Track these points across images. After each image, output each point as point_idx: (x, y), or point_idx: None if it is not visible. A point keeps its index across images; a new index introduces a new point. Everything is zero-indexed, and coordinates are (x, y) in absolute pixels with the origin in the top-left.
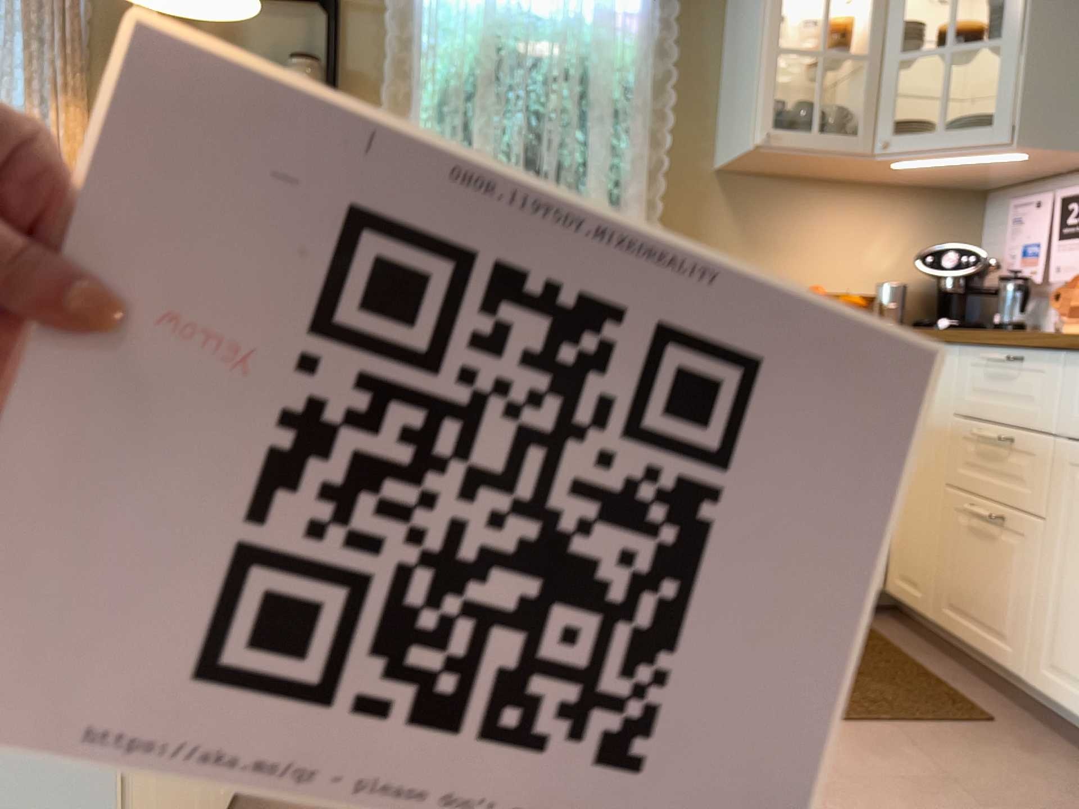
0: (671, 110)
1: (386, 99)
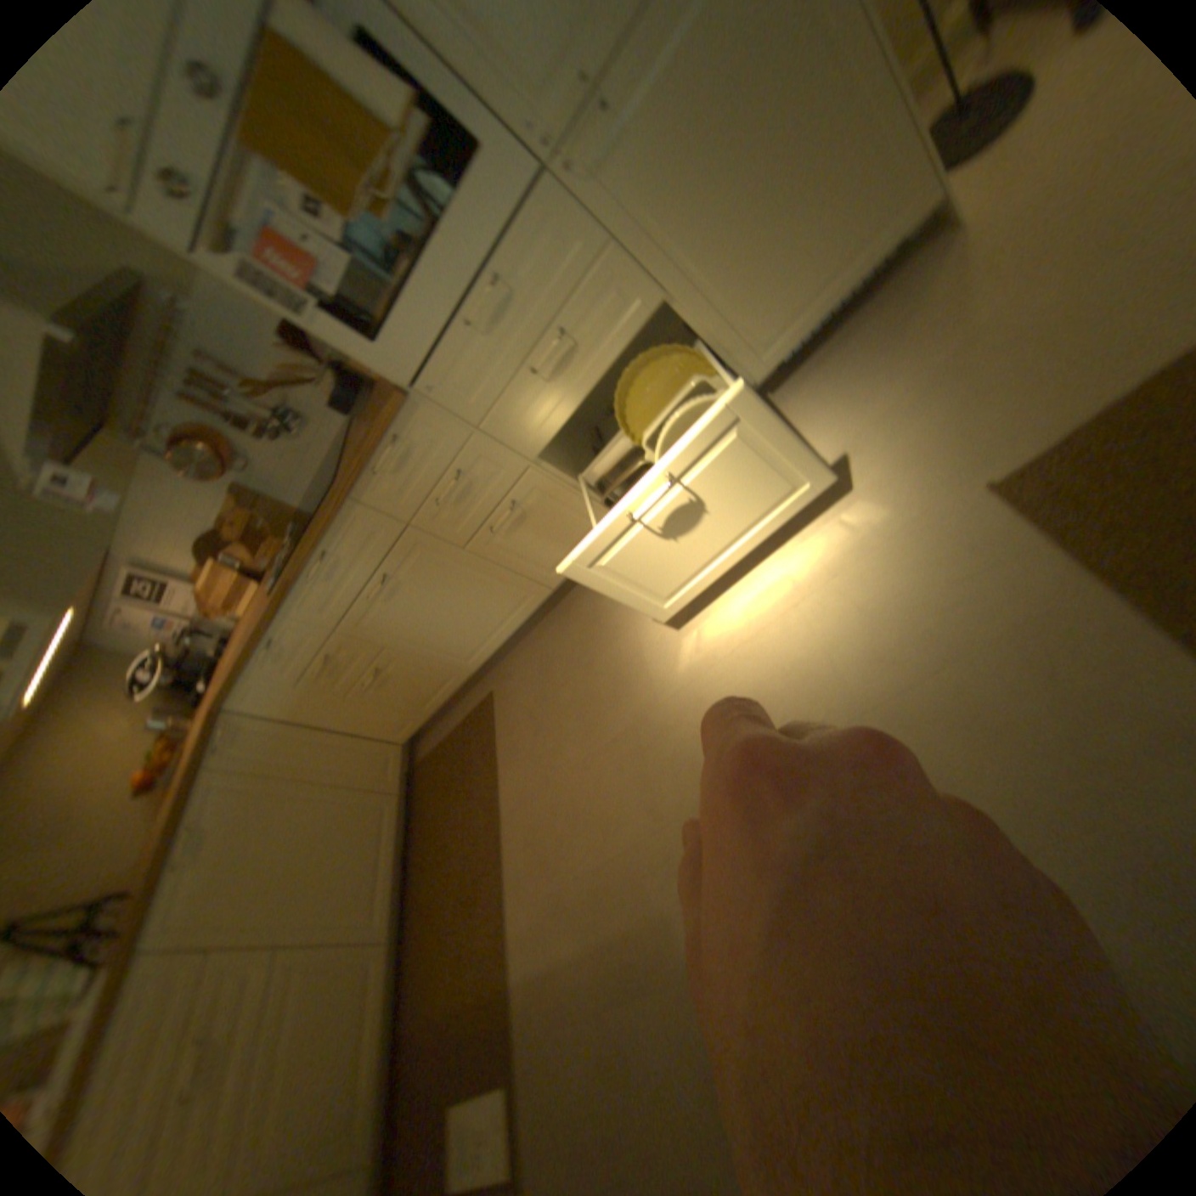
0: None
1: None
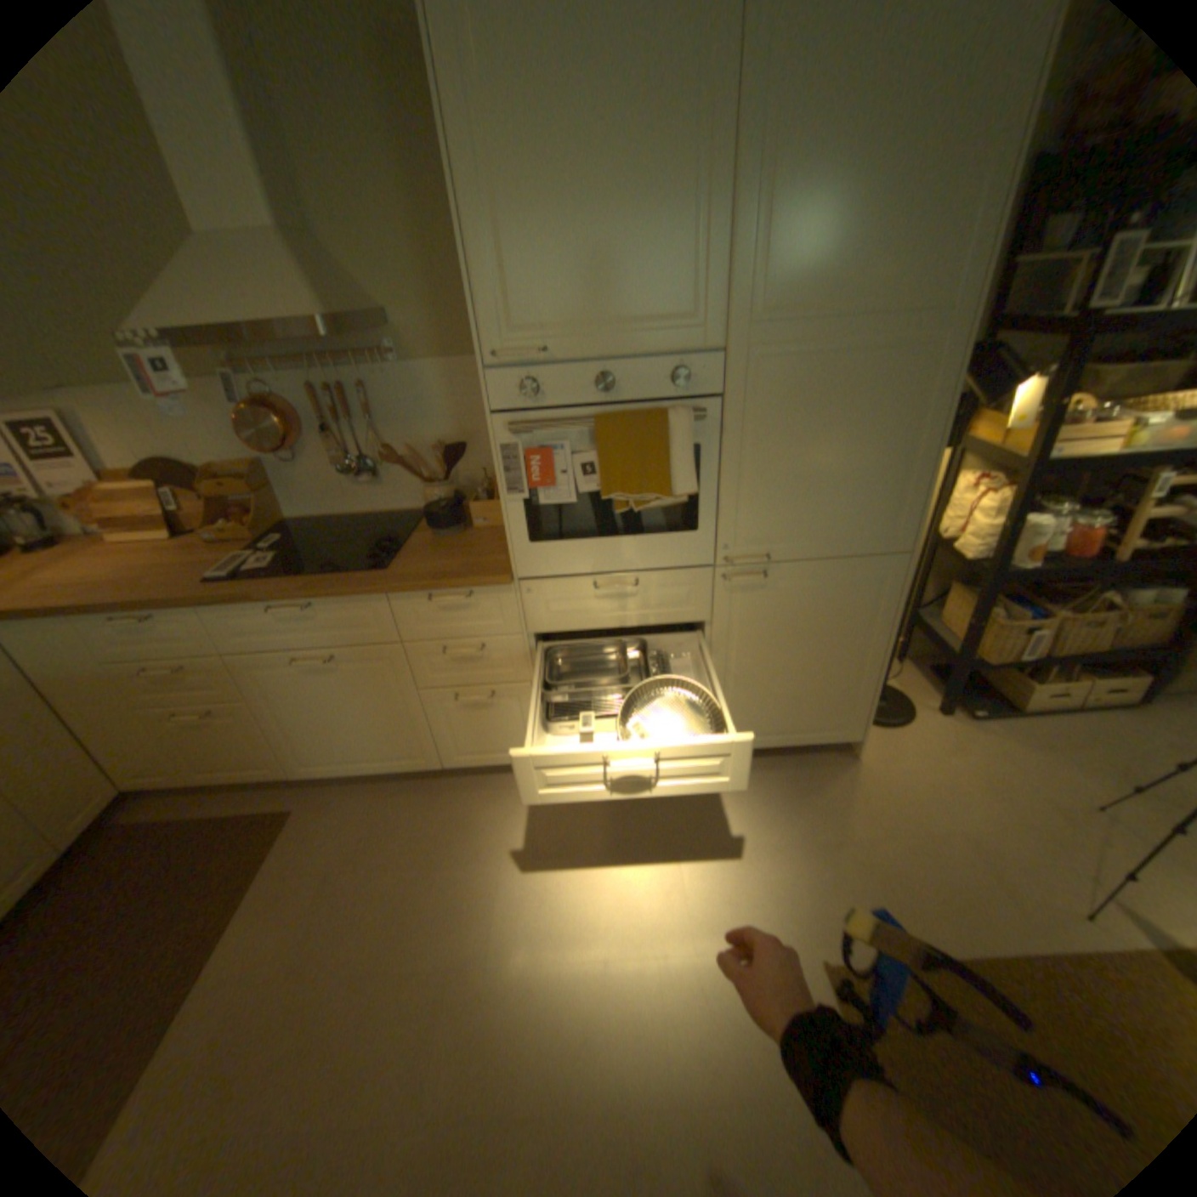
0: None
1: None
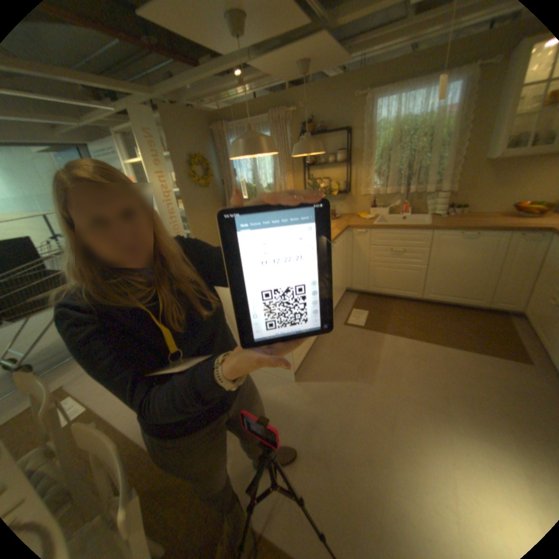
0: (468, 138)
1: (363, 156)
